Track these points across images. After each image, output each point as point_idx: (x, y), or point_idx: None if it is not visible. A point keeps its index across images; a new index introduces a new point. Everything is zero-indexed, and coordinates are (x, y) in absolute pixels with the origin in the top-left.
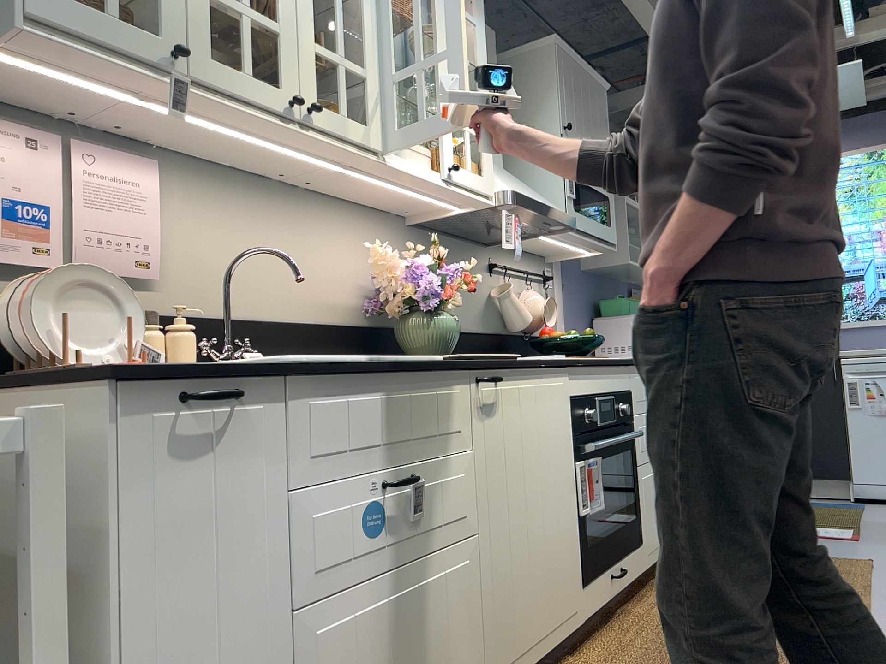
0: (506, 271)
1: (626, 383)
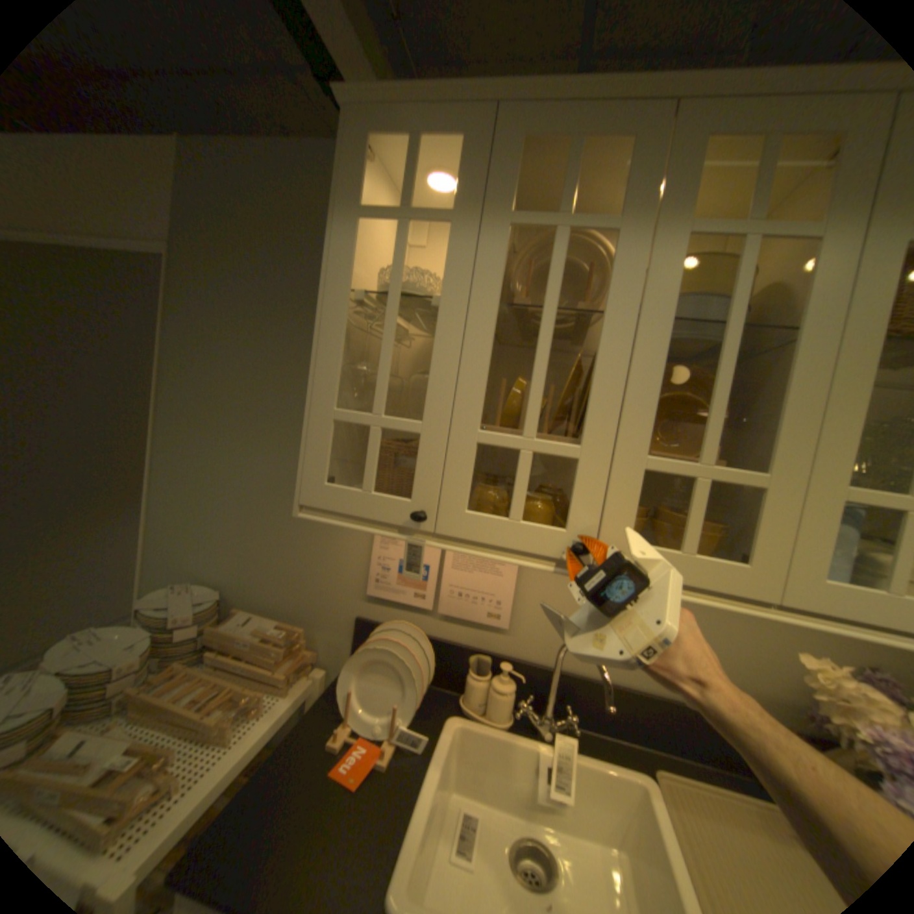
0: None
1: None
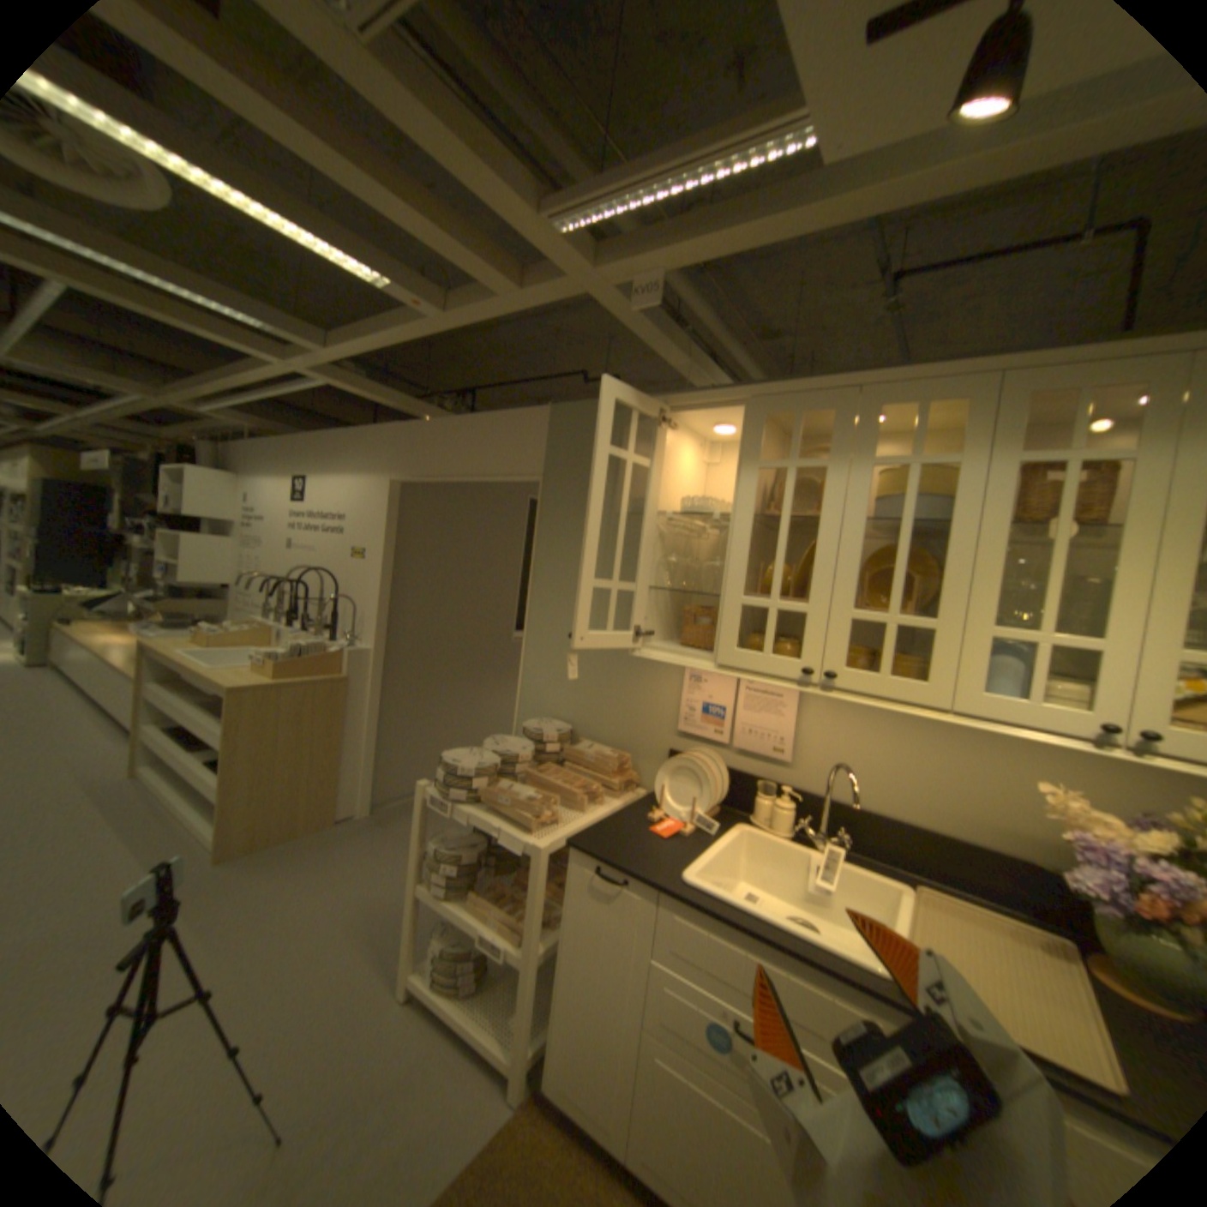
0: None
1: None
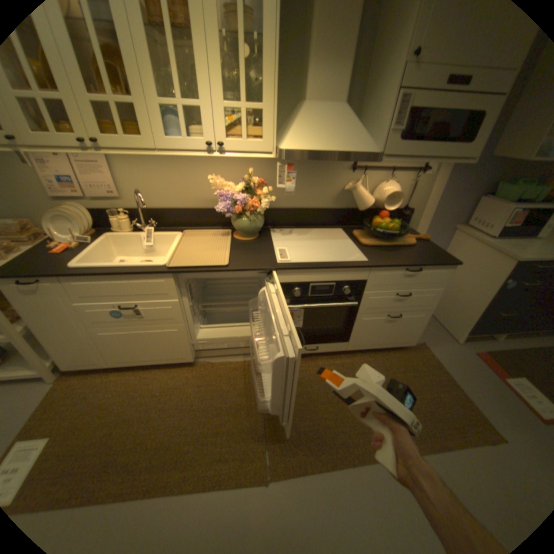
0: (369, 168)
1: (358, 276)
